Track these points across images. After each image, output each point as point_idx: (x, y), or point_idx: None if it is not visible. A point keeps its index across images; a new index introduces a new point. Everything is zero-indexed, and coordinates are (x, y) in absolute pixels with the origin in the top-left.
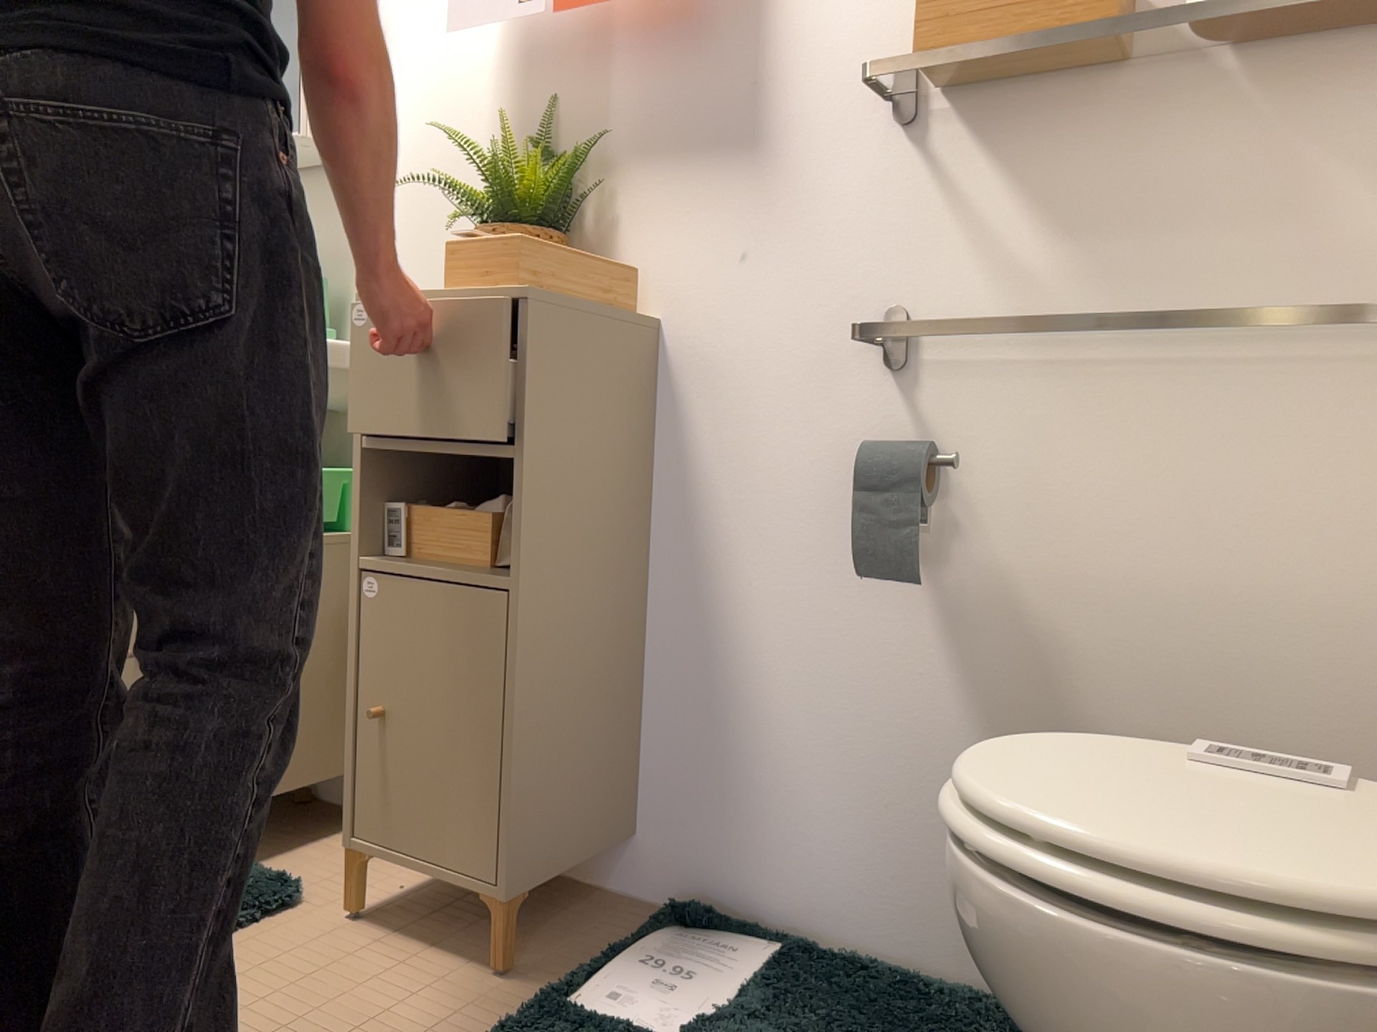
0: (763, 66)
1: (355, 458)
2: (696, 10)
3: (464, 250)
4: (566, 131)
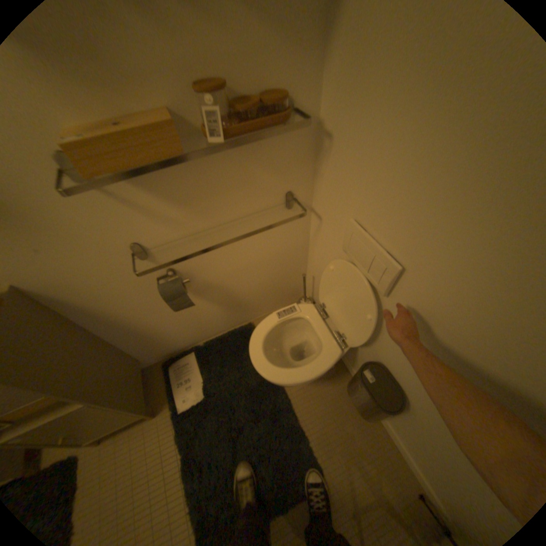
0: None
1: None
2: None
3: None
4: None
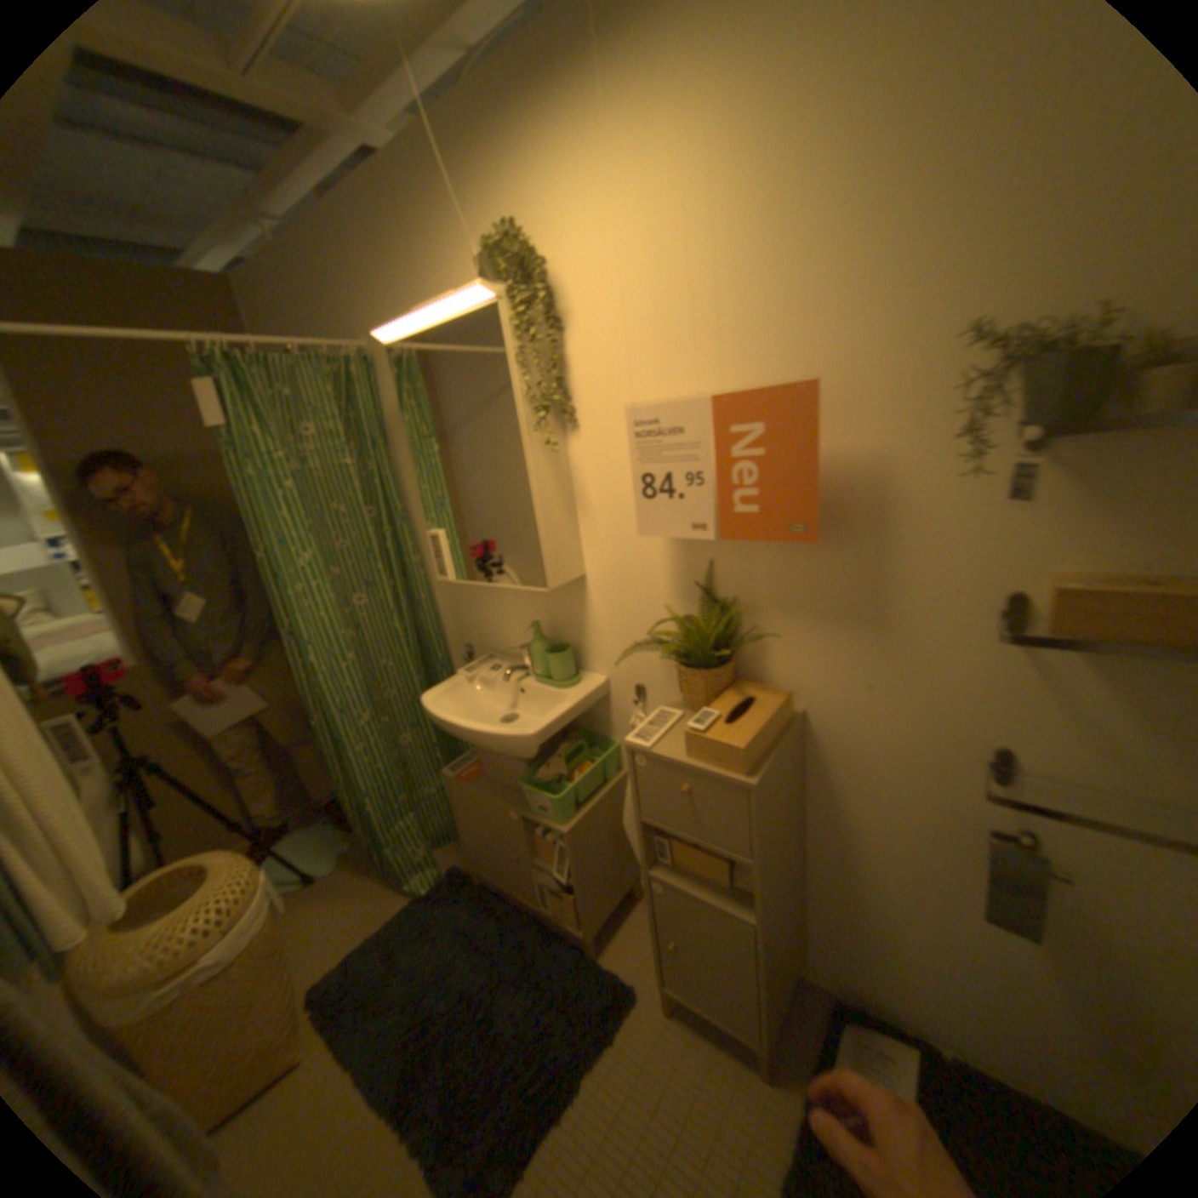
0: (883, 569)
1: (636, 821)
2: (822, 520)
3: (699, 739)
4: (721, 582)
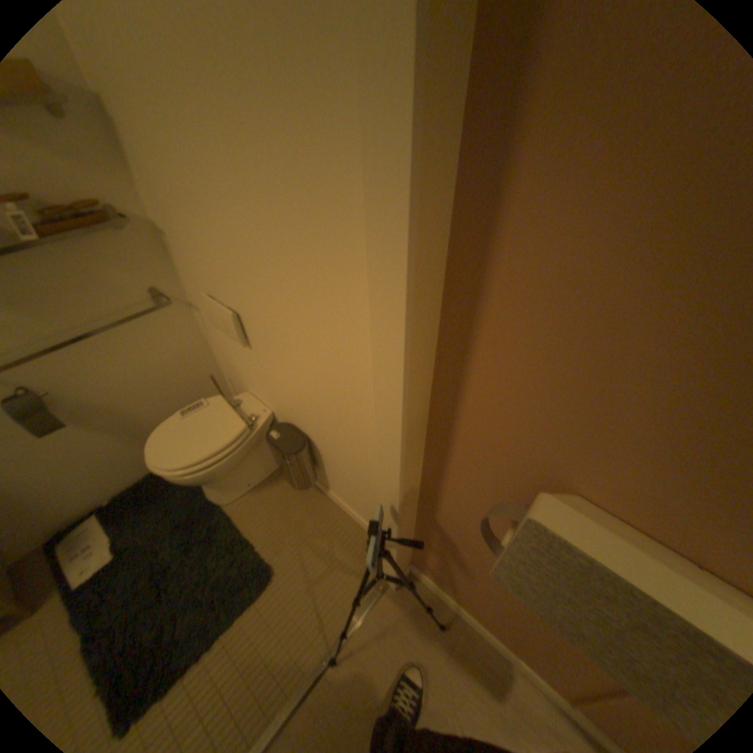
0: None
1: None
2: None
3: None
4: None
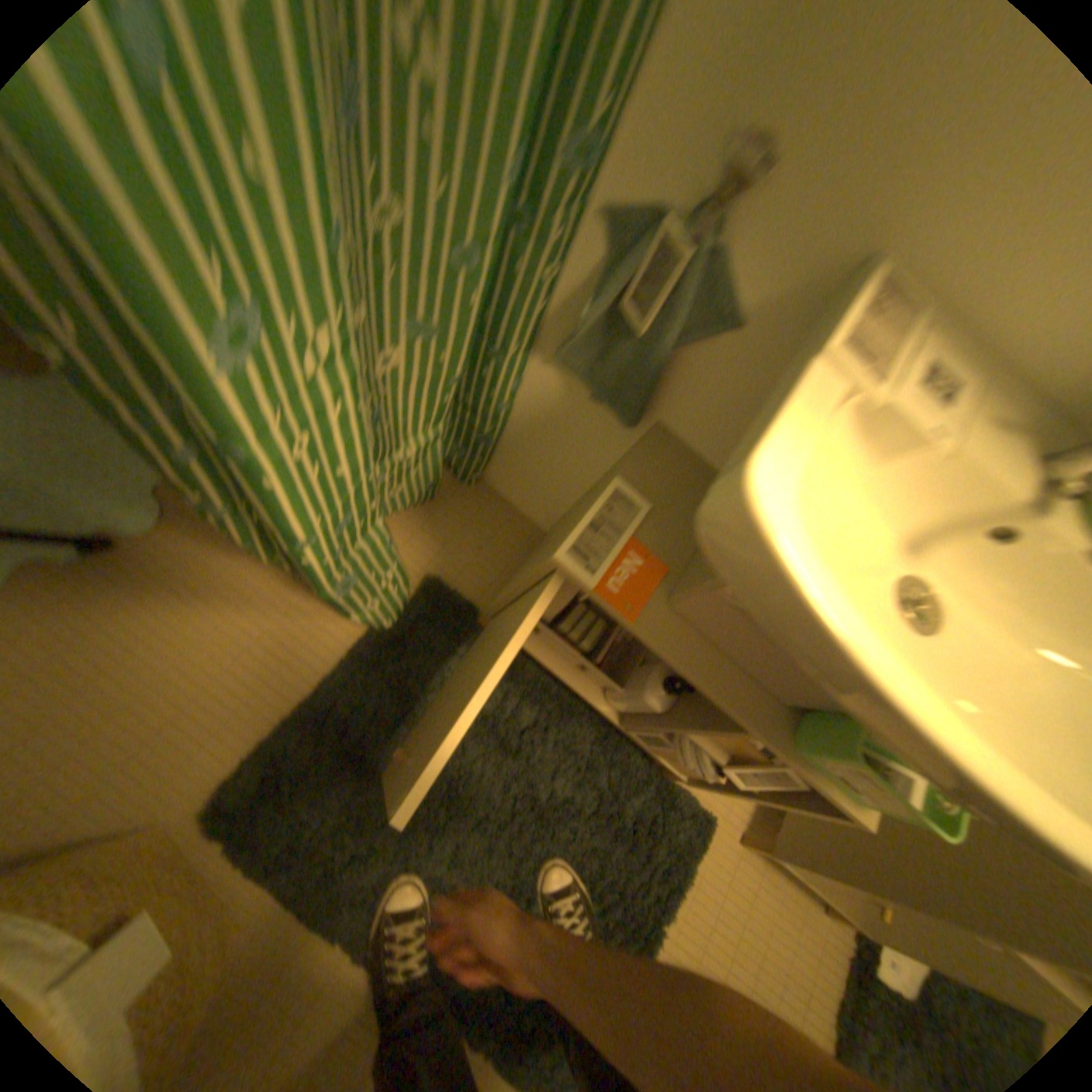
0: None
1: None
2: None
3: None
4: None
